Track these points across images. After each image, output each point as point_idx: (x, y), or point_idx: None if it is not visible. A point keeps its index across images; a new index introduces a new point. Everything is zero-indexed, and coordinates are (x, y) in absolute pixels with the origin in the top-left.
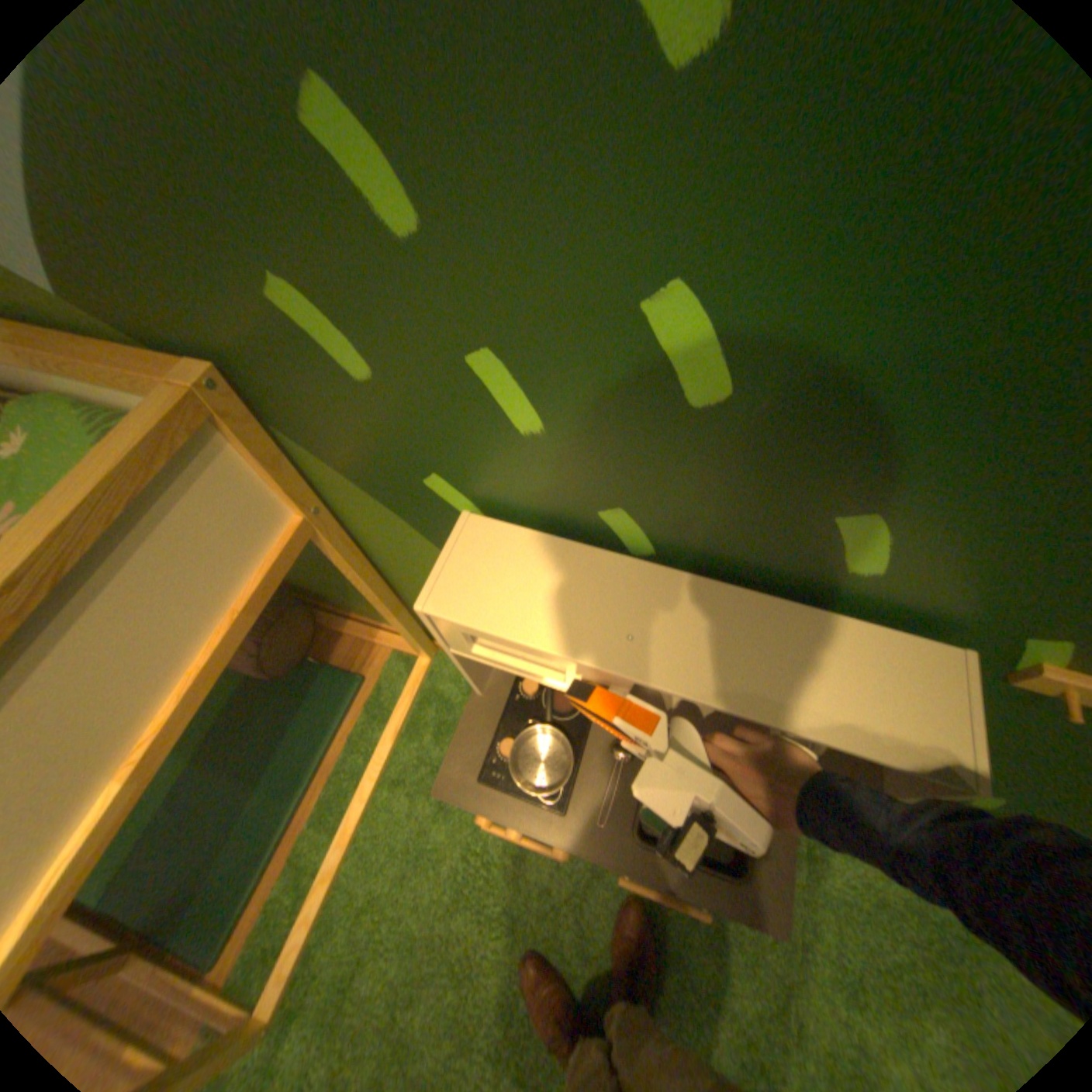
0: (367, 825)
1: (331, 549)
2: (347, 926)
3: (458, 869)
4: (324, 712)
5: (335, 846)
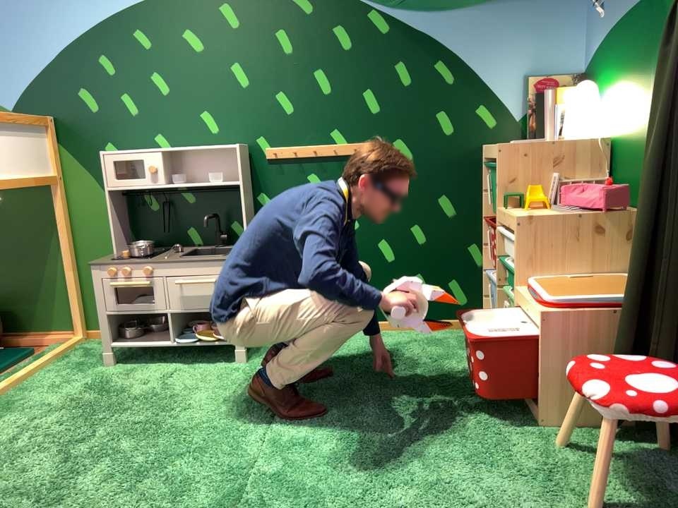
0: (26, 382)
1: (59, 197)
2: (4, 406)
3: (87, 383)
4: (2, 359)
5: (3, 383)
